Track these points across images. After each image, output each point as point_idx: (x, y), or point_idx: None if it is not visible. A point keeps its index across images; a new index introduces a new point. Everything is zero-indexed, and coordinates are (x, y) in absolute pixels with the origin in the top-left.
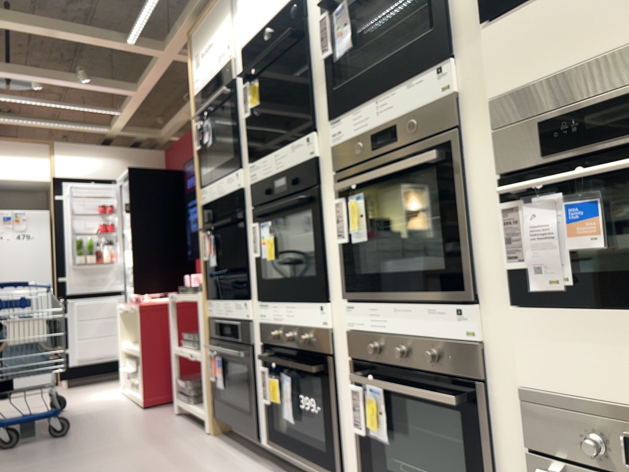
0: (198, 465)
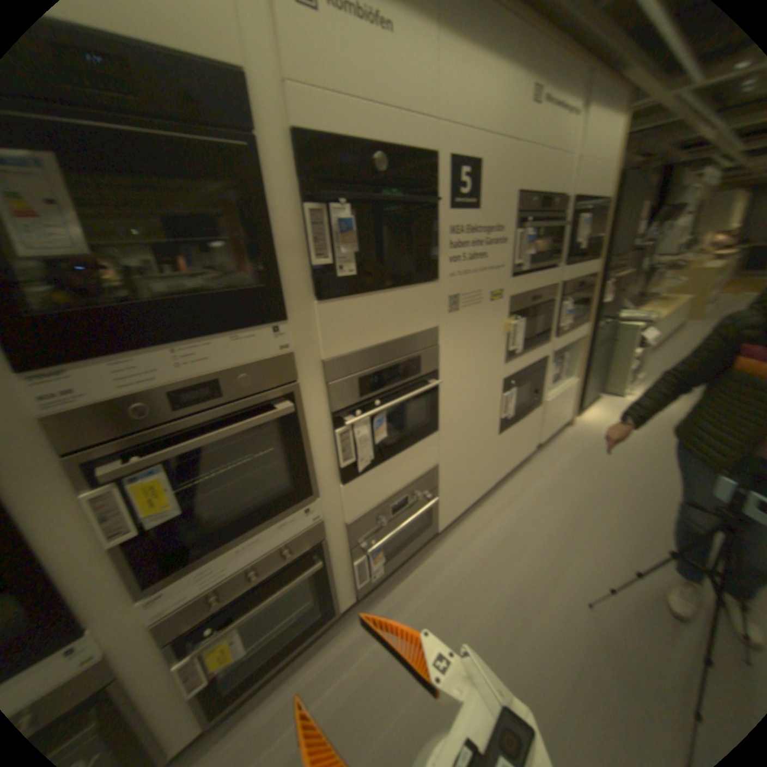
0: None
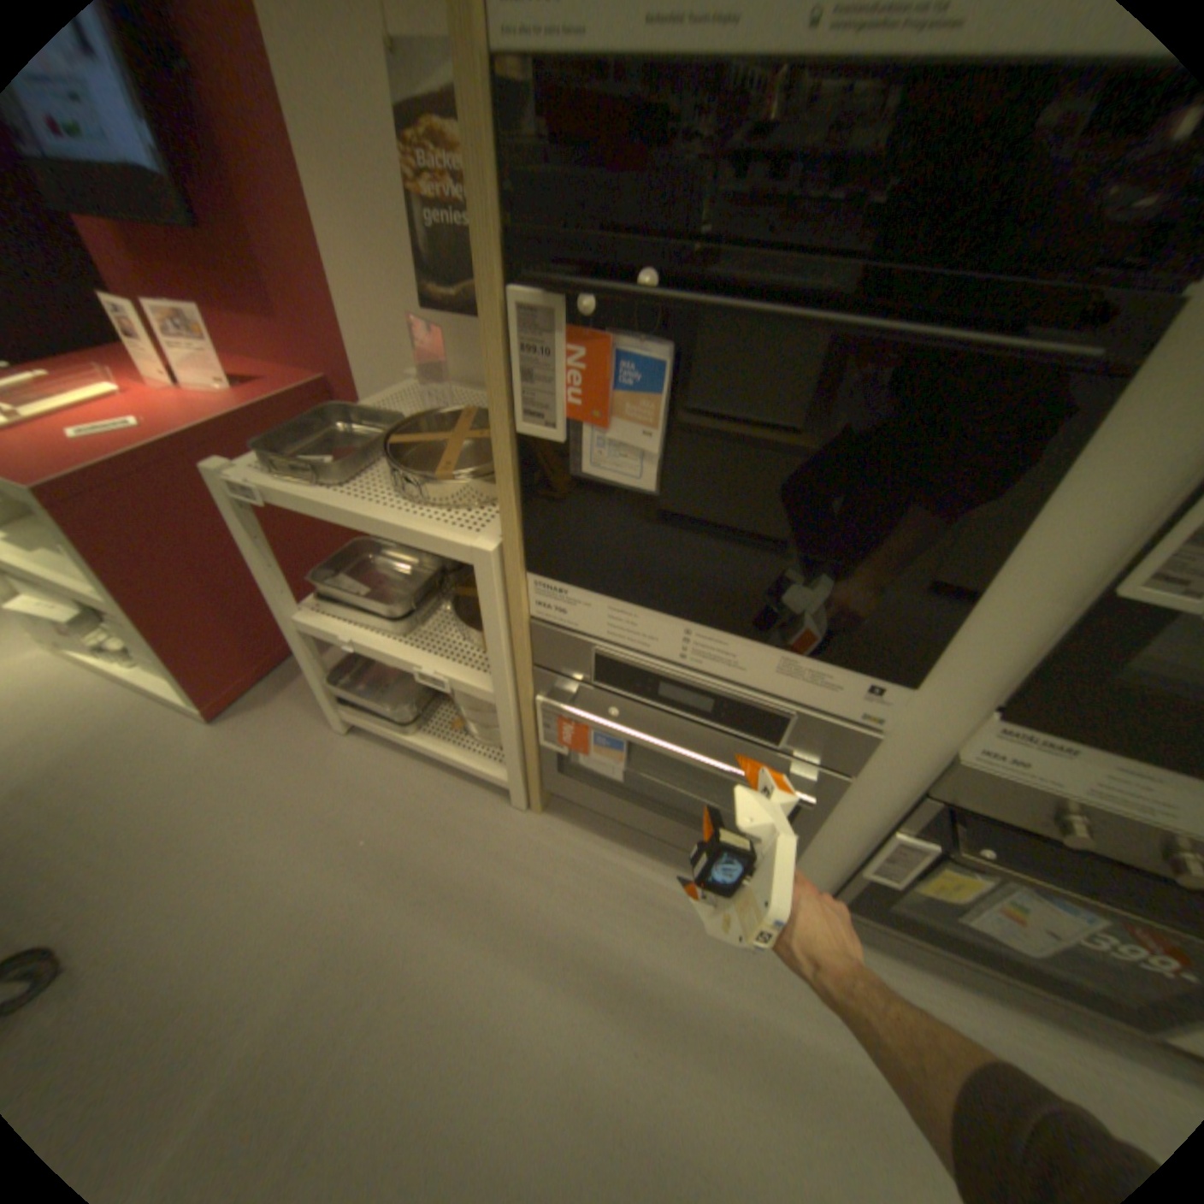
0: (648, 969)
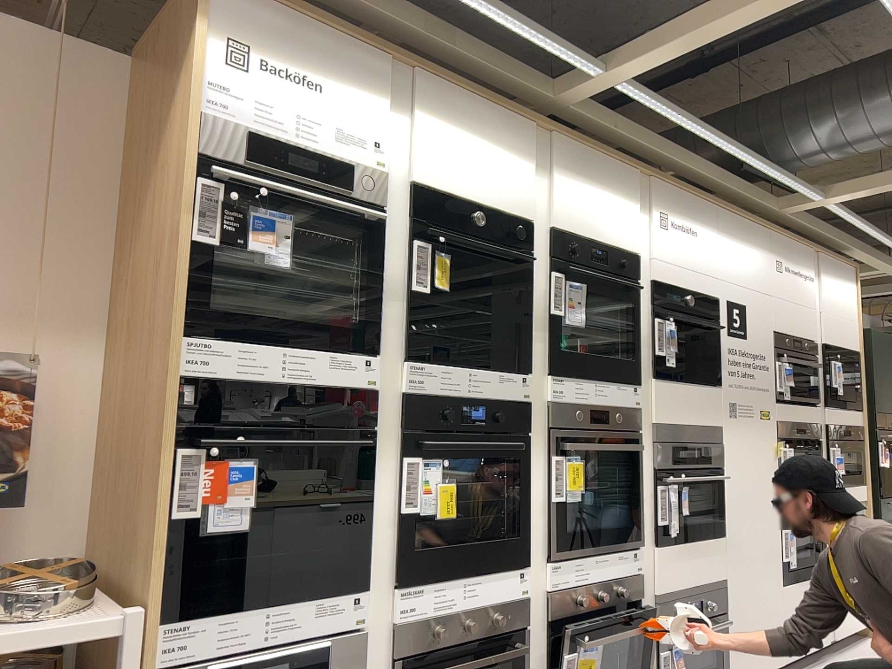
0: None
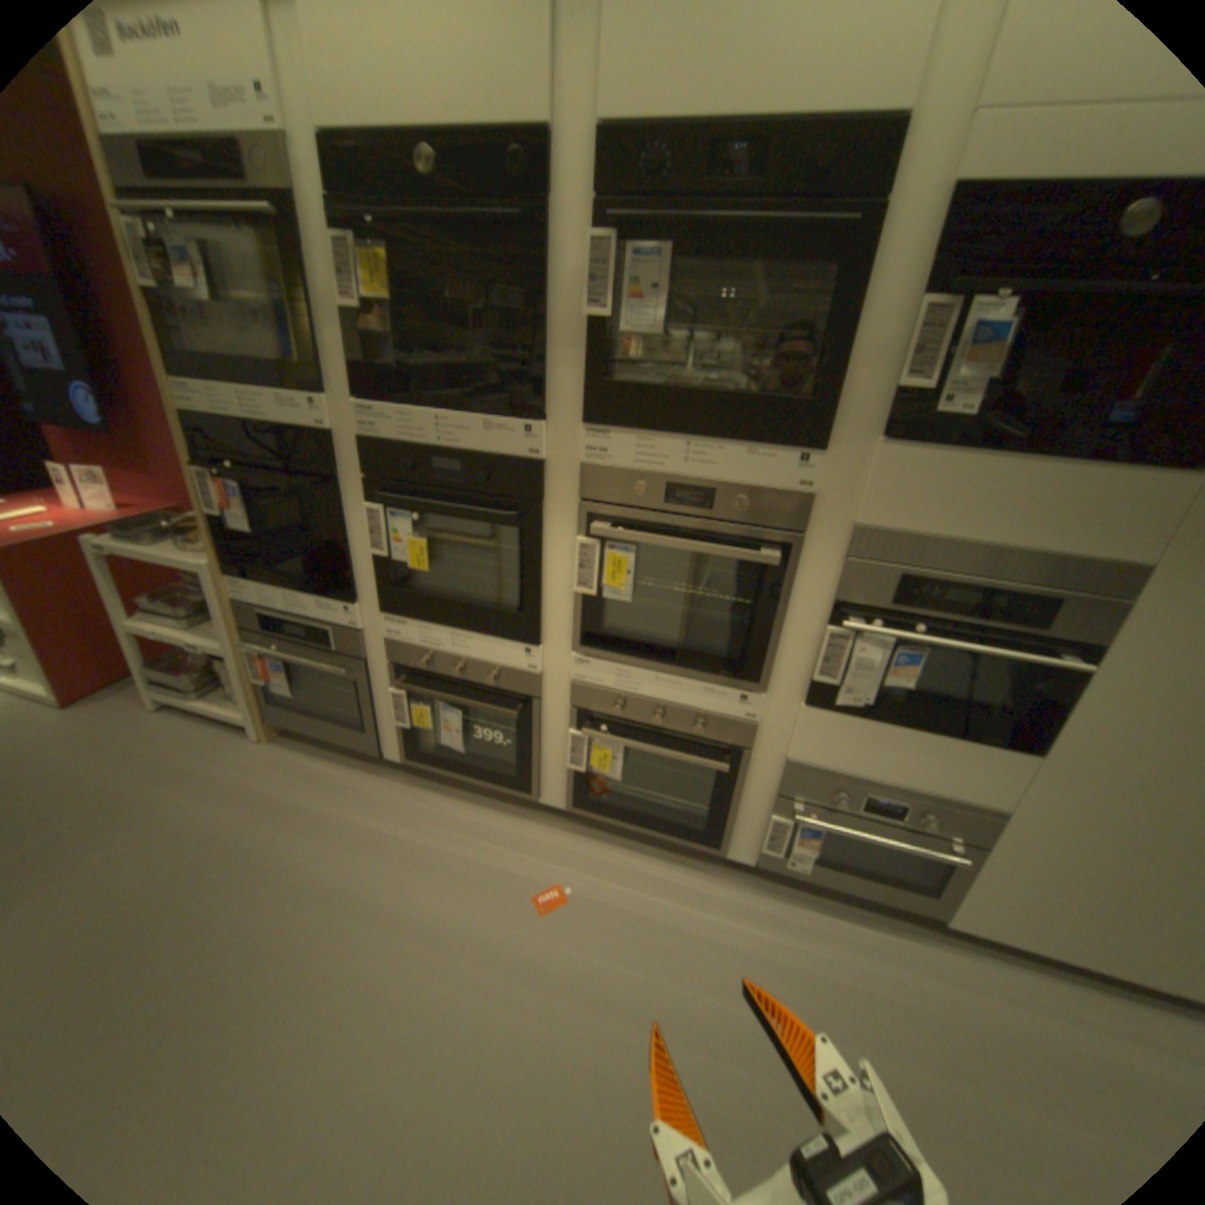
0: (295, 807)
